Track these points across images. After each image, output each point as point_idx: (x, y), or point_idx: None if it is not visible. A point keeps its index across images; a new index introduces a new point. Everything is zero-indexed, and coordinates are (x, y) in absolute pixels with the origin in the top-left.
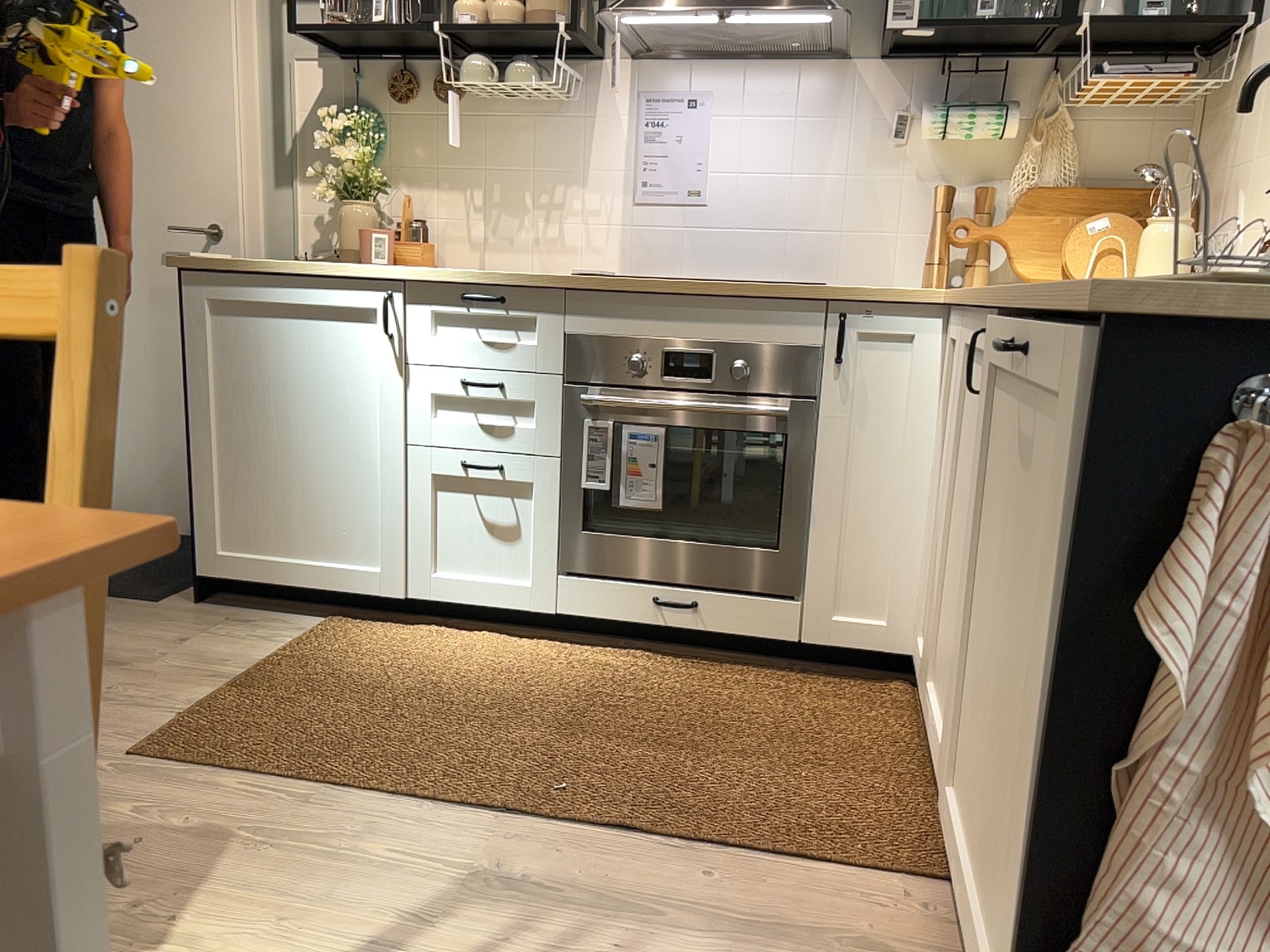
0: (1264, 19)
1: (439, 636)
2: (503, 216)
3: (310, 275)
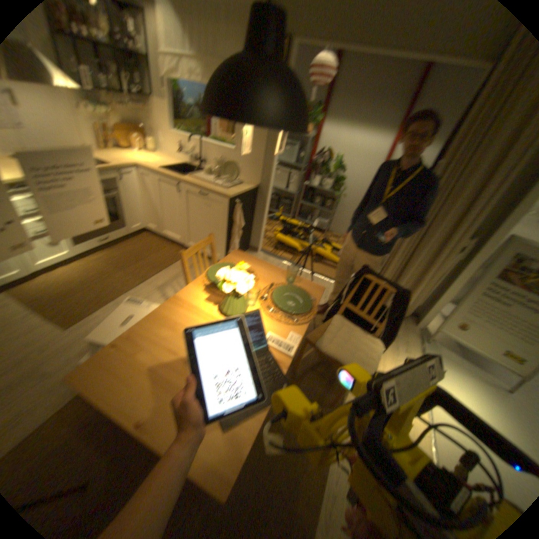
0: (155, 94)
1: (50, 273)
2: None
3: None
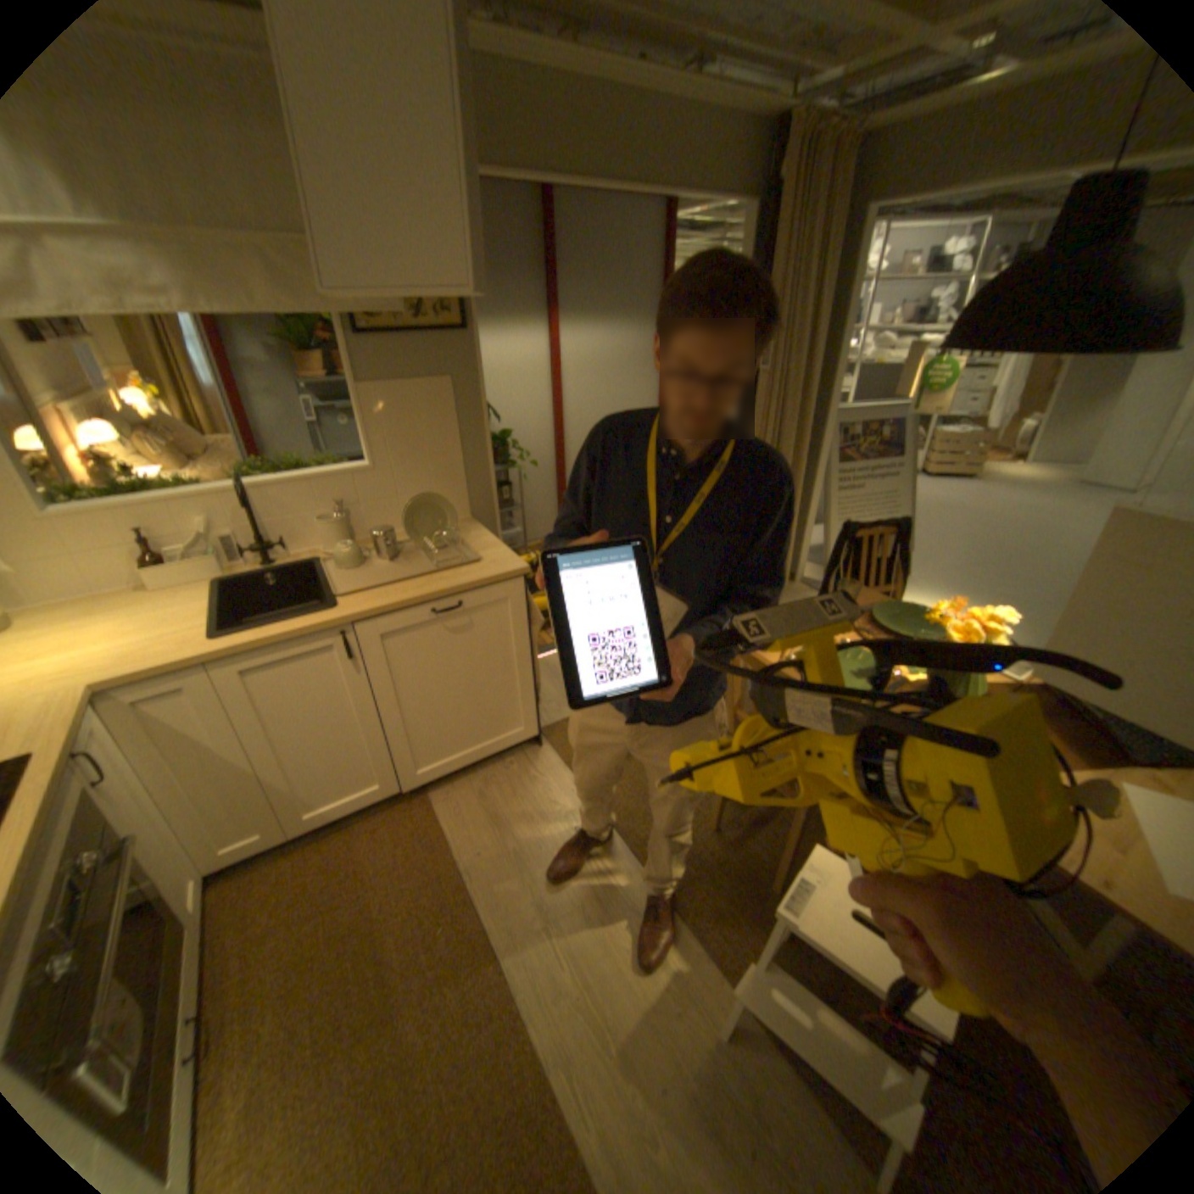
0: None
1: None
2: None
3: None
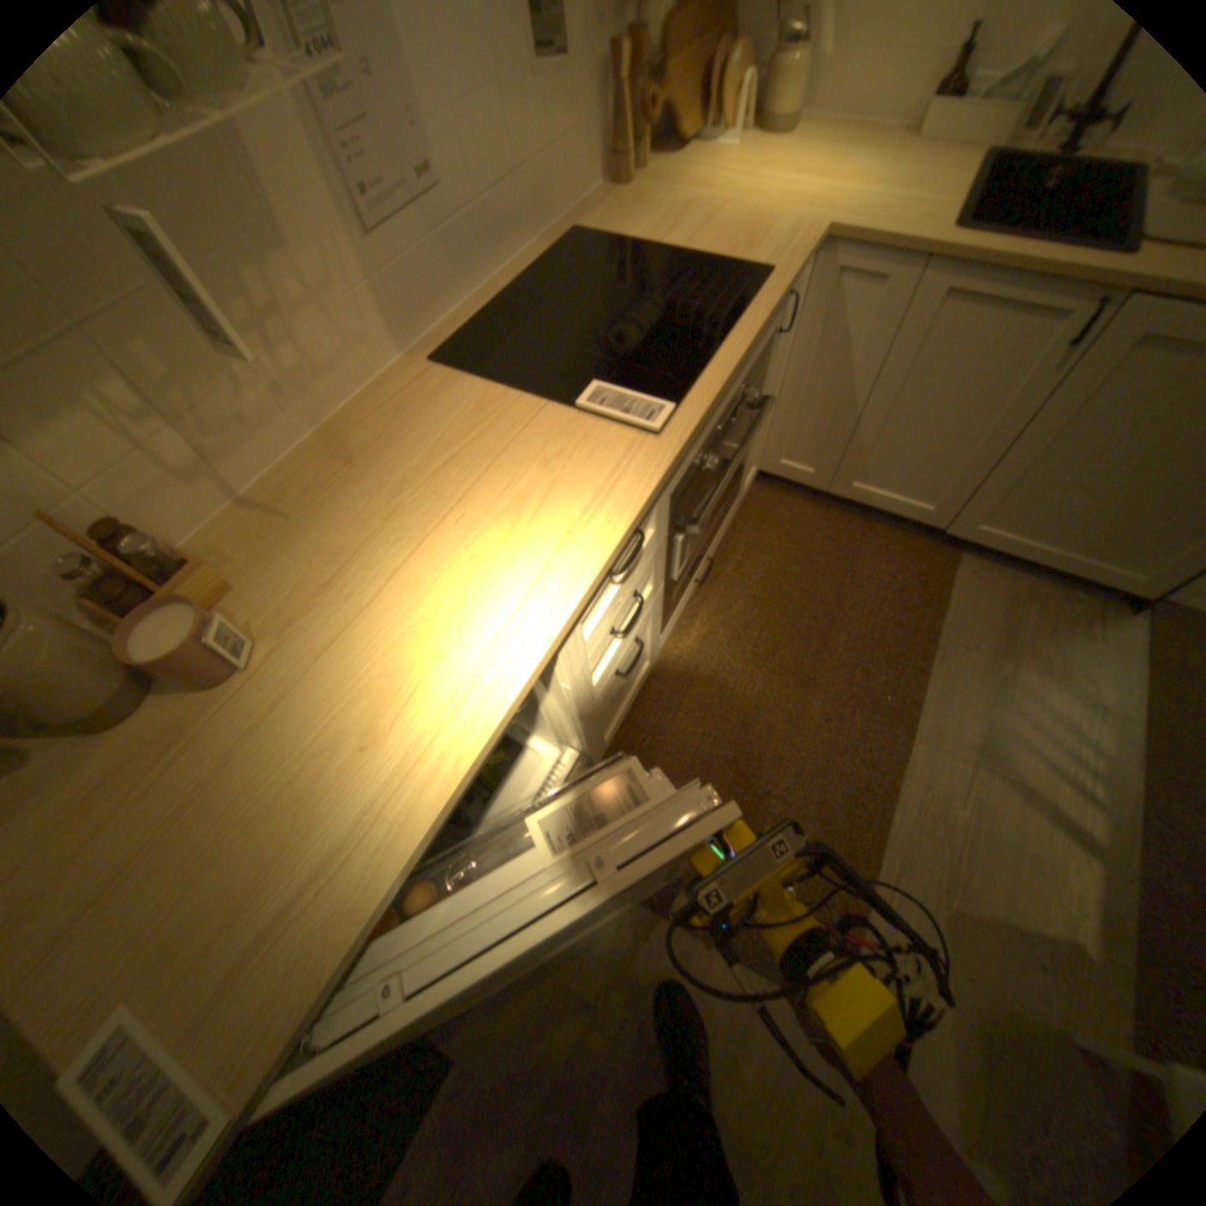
0: None
1: (614, 750)
2: (194, 389)
3: (453, 793)
